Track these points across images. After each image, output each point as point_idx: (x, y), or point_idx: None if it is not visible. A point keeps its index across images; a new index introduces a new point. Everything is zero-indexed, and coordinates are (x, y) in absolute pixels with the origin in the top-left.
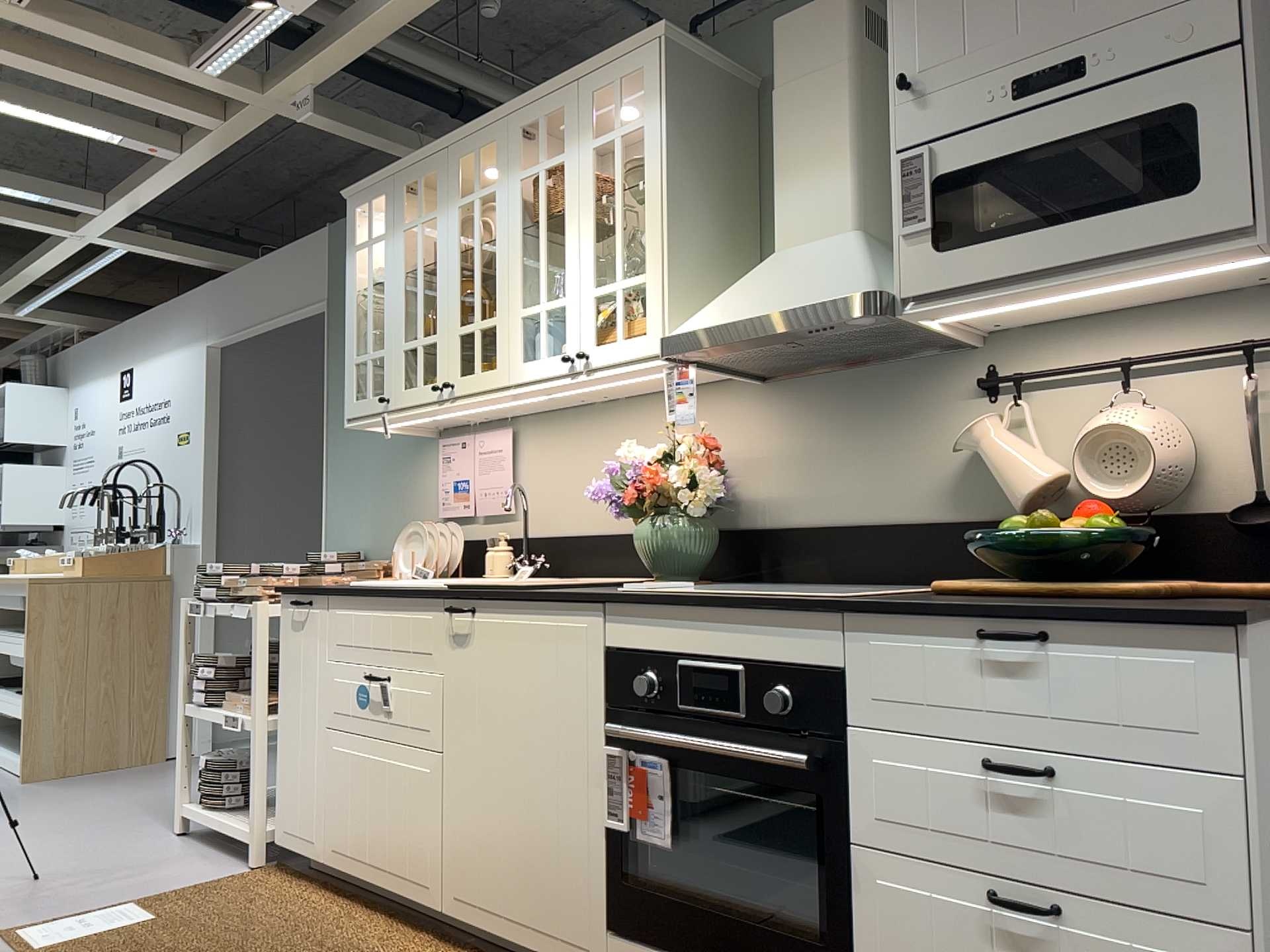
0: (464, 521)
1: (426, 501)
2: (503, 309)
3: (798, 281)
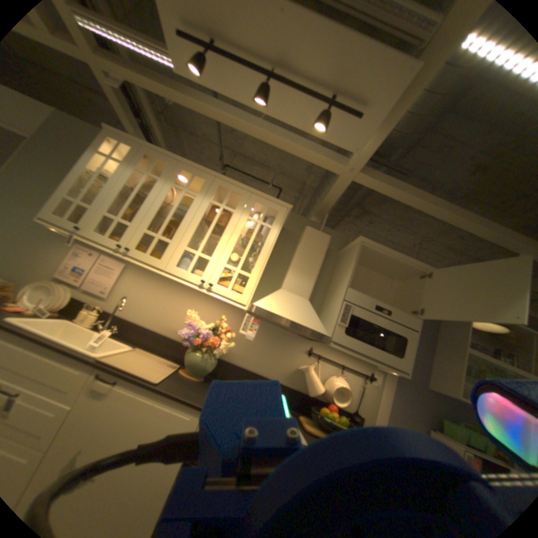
0: (69, 287)
1: (46, 265)
2: (176, 241)
3: (299, 313)
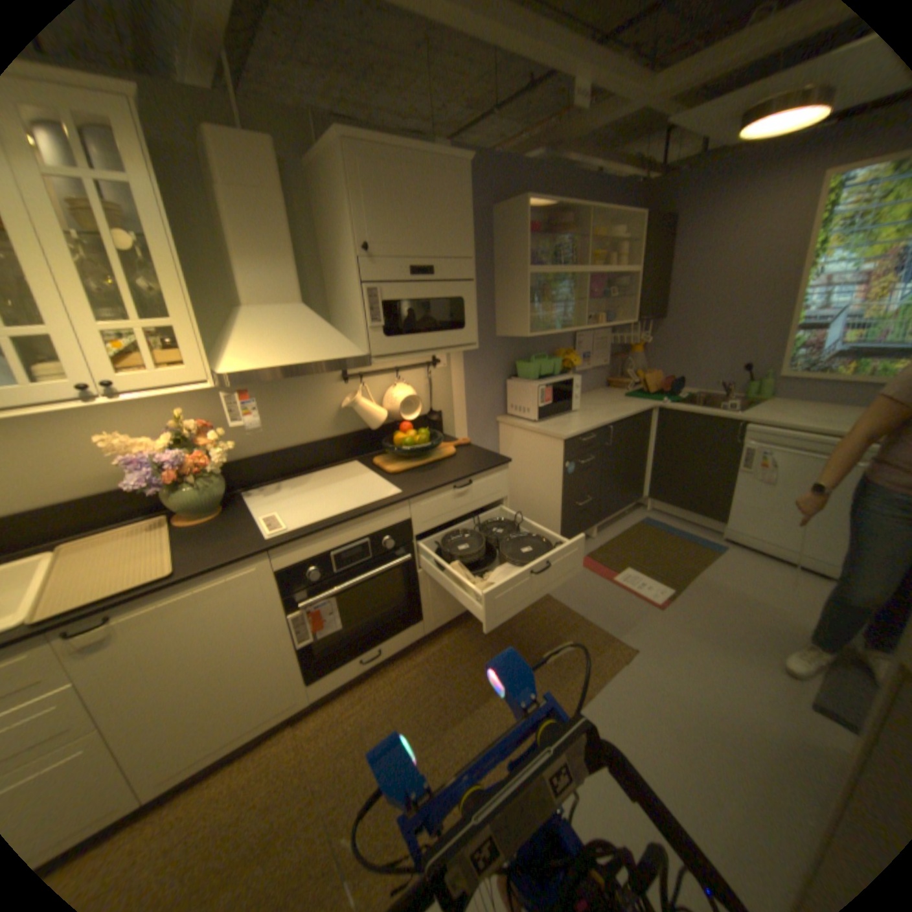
0: None
1: None
2: None
3: (305, 339)
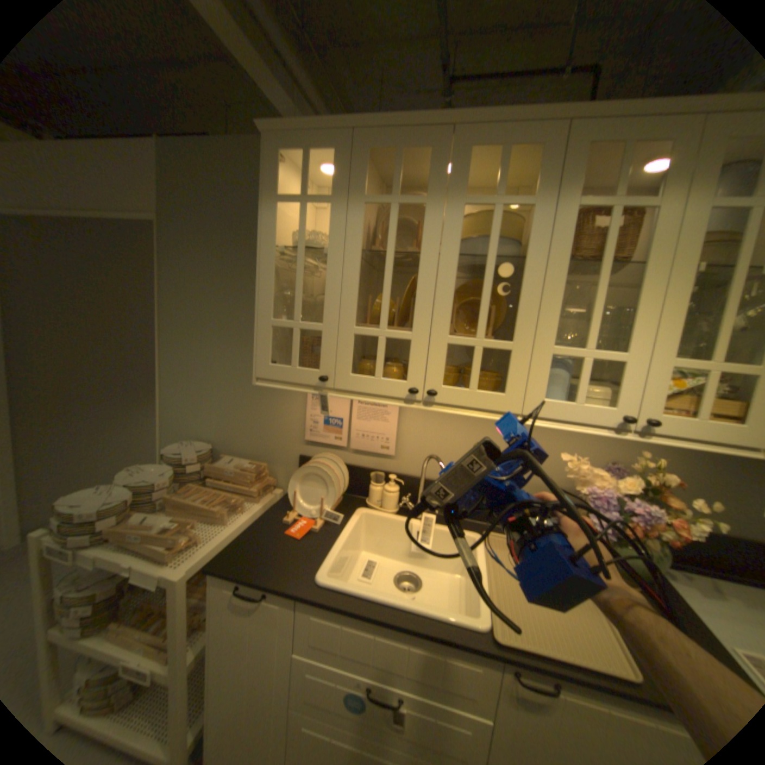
0: (334, 447)
1: (288, 422)
2: (527, 338)
3: None
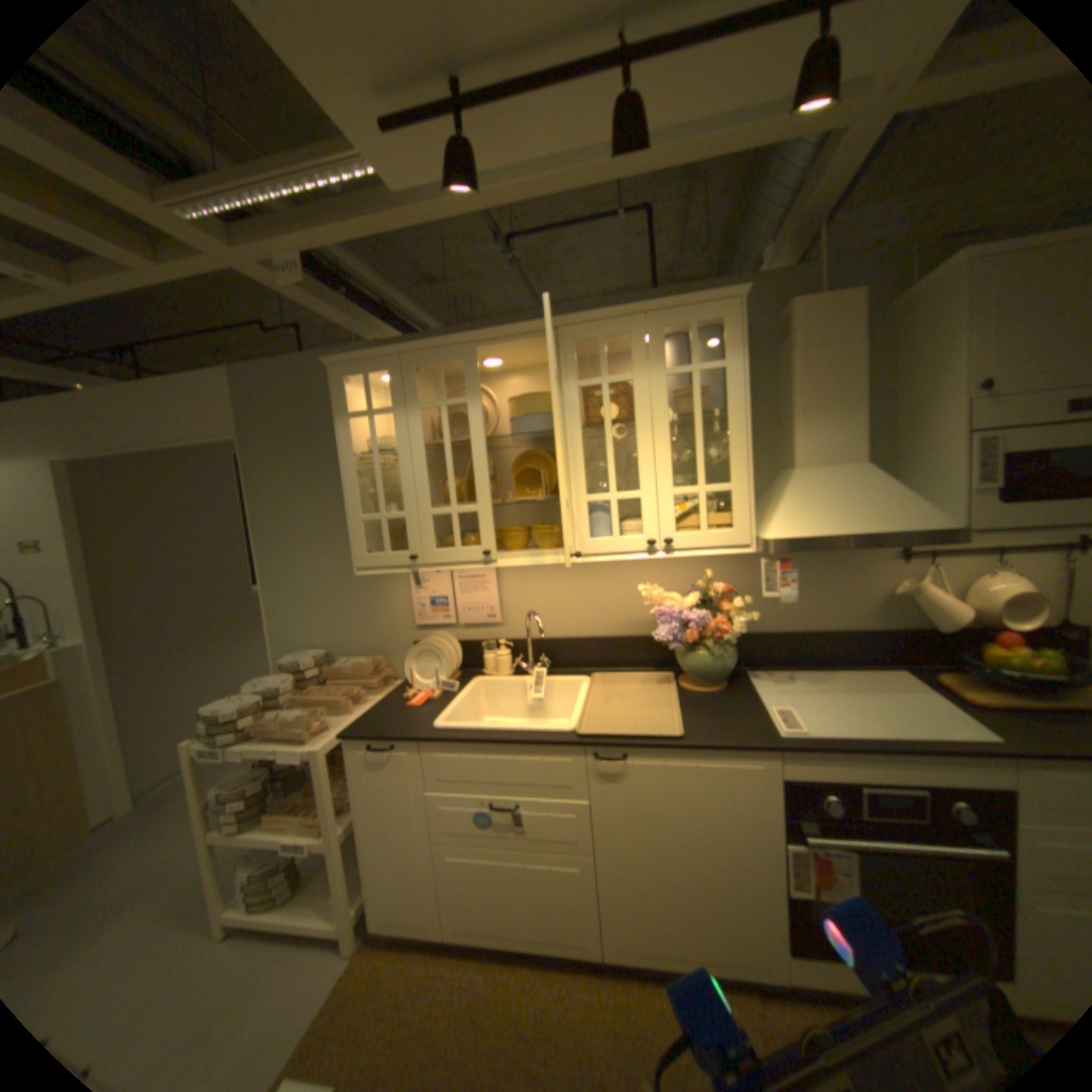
0: (445, 629)
1: (397, 613)
2: (566, 495)
3: (871, 505)
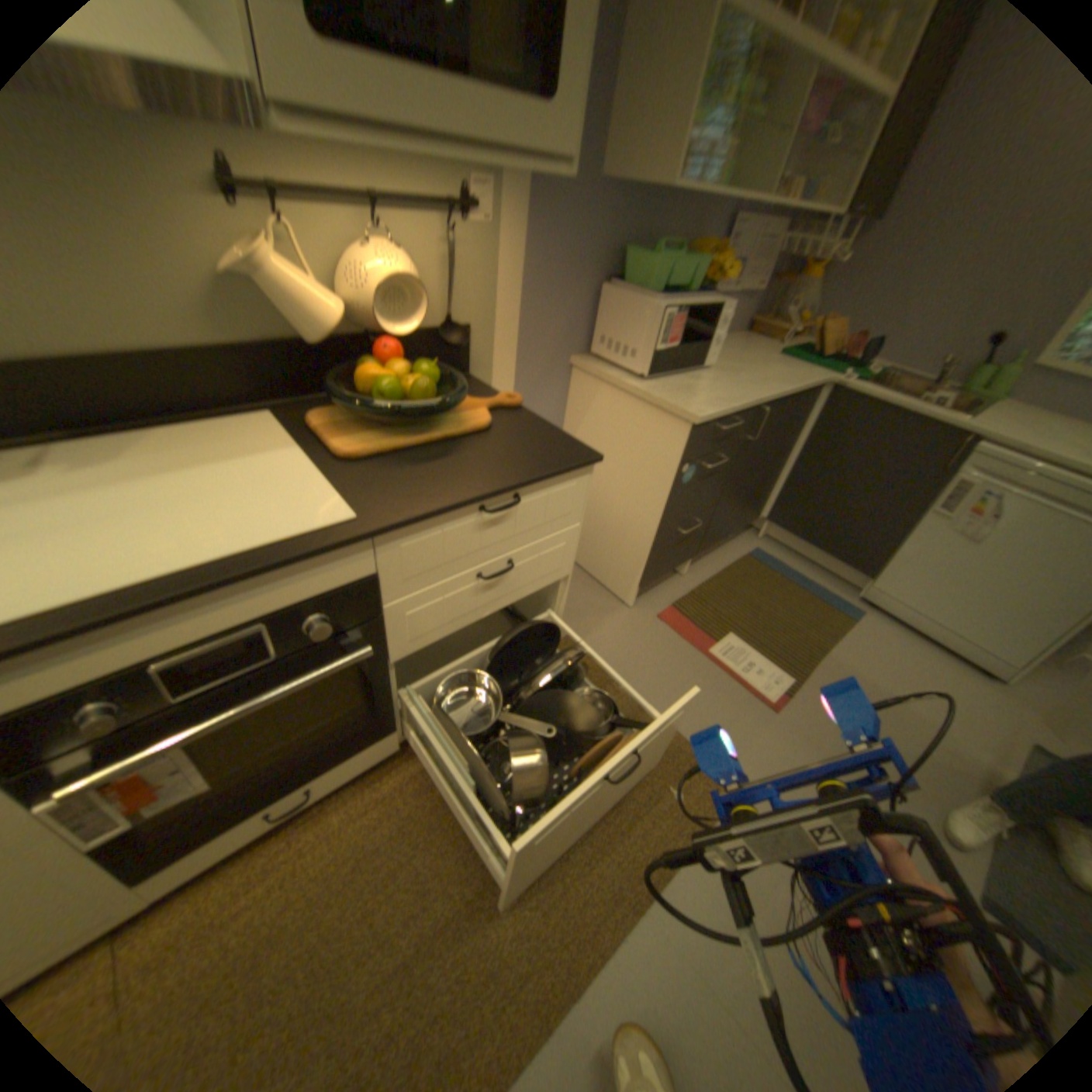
0: None
1: None
2: None
3: None
